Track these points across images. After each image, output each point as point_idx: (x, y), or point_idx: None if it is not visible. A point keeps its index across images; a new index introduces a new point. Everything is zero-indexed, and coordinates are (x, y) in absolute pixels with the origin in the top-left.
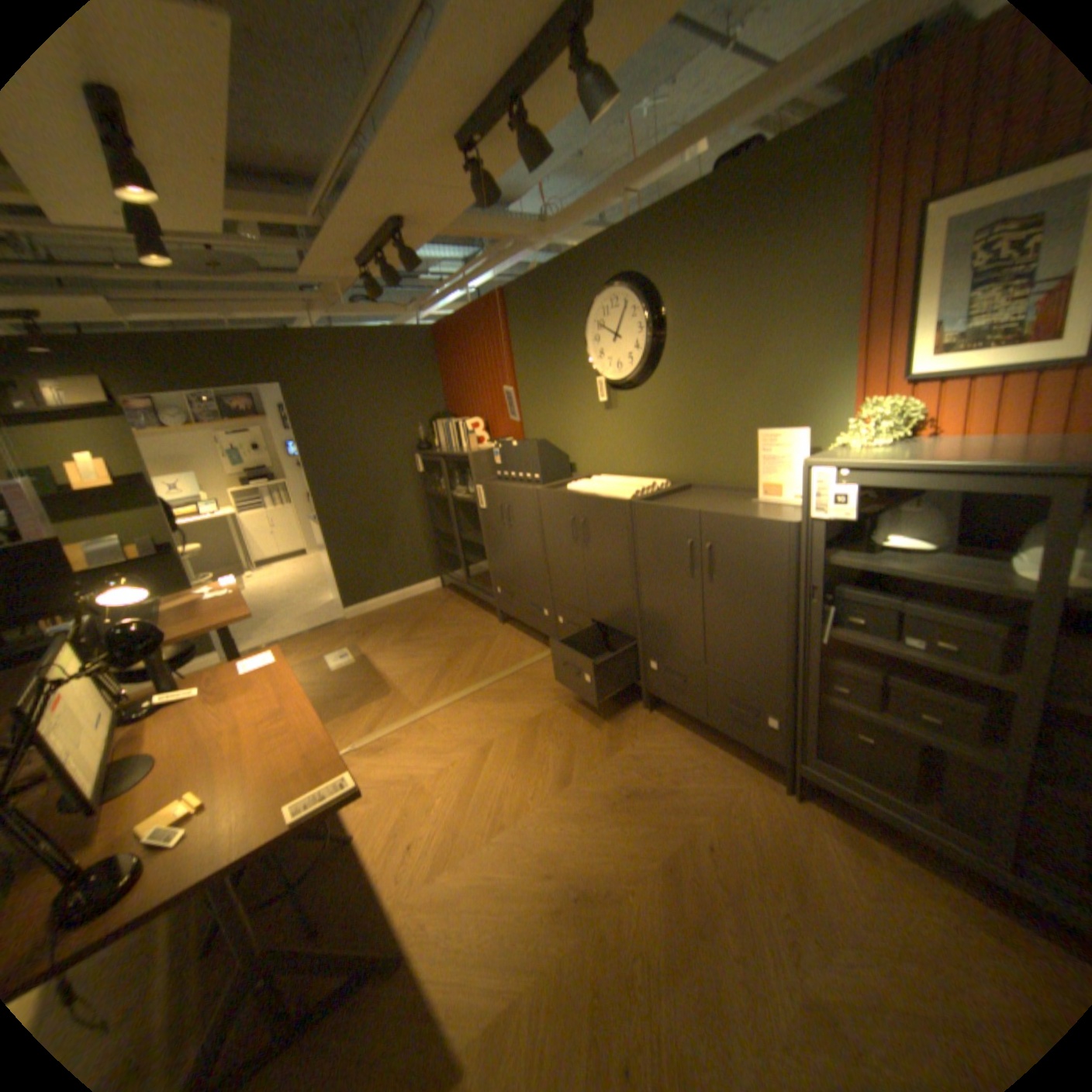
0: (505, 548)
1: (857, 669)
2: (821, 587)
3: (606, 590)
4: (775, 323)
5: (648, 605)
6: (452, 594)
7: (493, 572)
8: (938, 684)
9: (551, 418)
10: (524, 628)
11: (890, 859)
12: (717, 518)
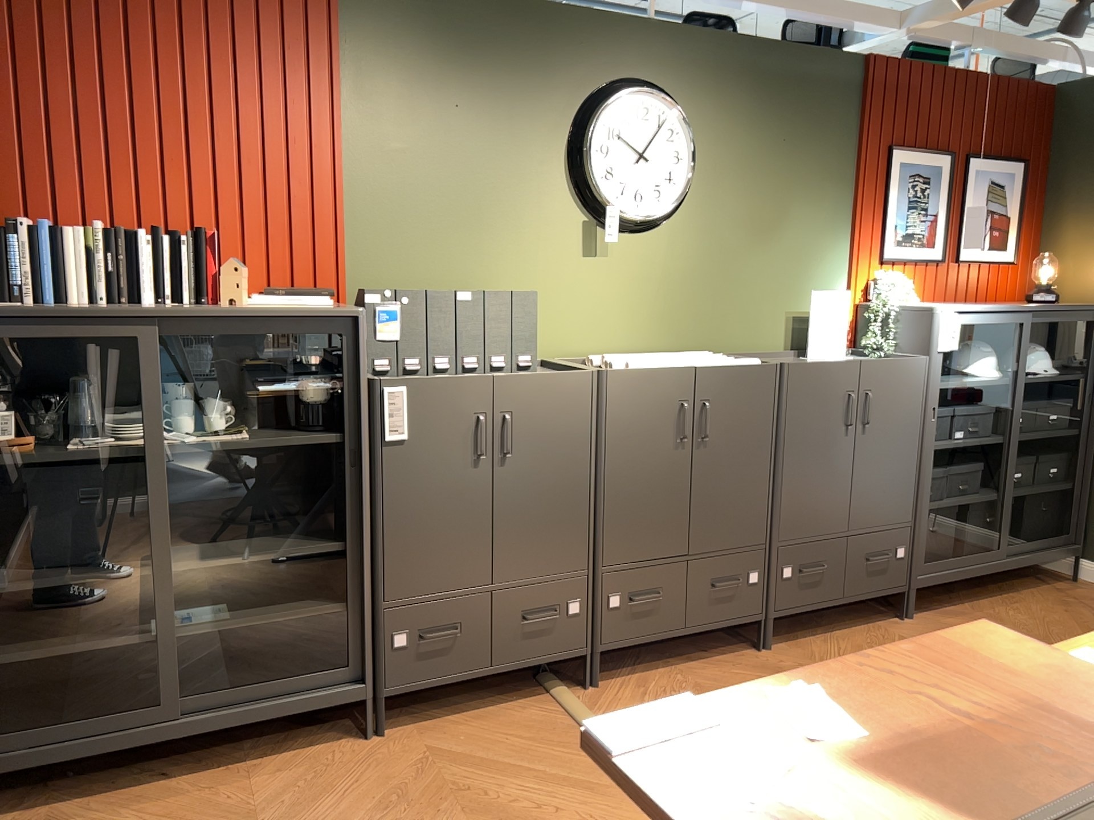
0: (459, 517)
1: (935, 470)
2: (937, 406)
3: (727, 499)
4: (799, 197)
5: (790, 492)
6: (18, 815)
7: (382, 601)
8: (954, 462)
9: (446, 256)
10: (428, 712)
11: (962, 608)
12: (876, 364)
